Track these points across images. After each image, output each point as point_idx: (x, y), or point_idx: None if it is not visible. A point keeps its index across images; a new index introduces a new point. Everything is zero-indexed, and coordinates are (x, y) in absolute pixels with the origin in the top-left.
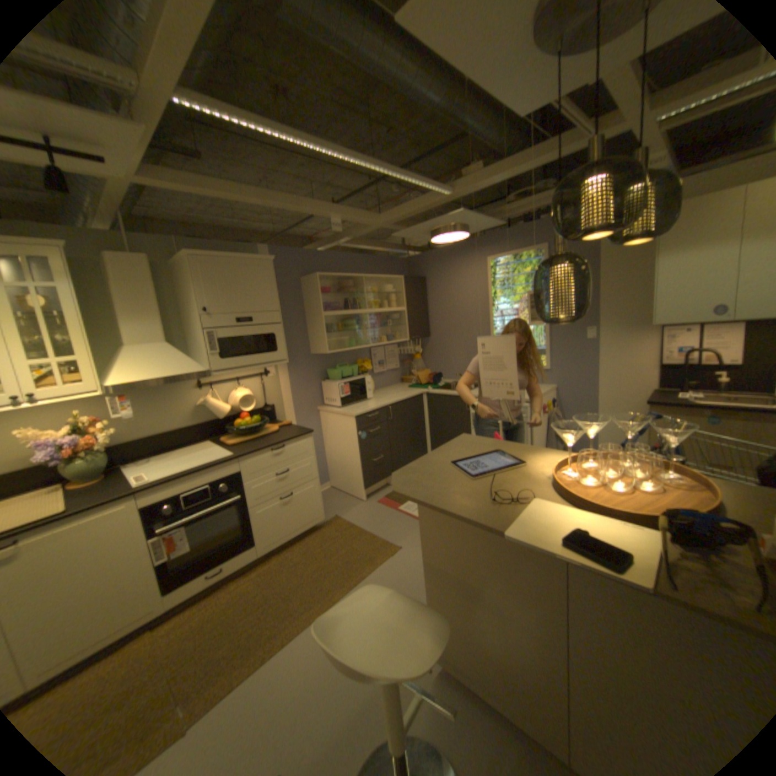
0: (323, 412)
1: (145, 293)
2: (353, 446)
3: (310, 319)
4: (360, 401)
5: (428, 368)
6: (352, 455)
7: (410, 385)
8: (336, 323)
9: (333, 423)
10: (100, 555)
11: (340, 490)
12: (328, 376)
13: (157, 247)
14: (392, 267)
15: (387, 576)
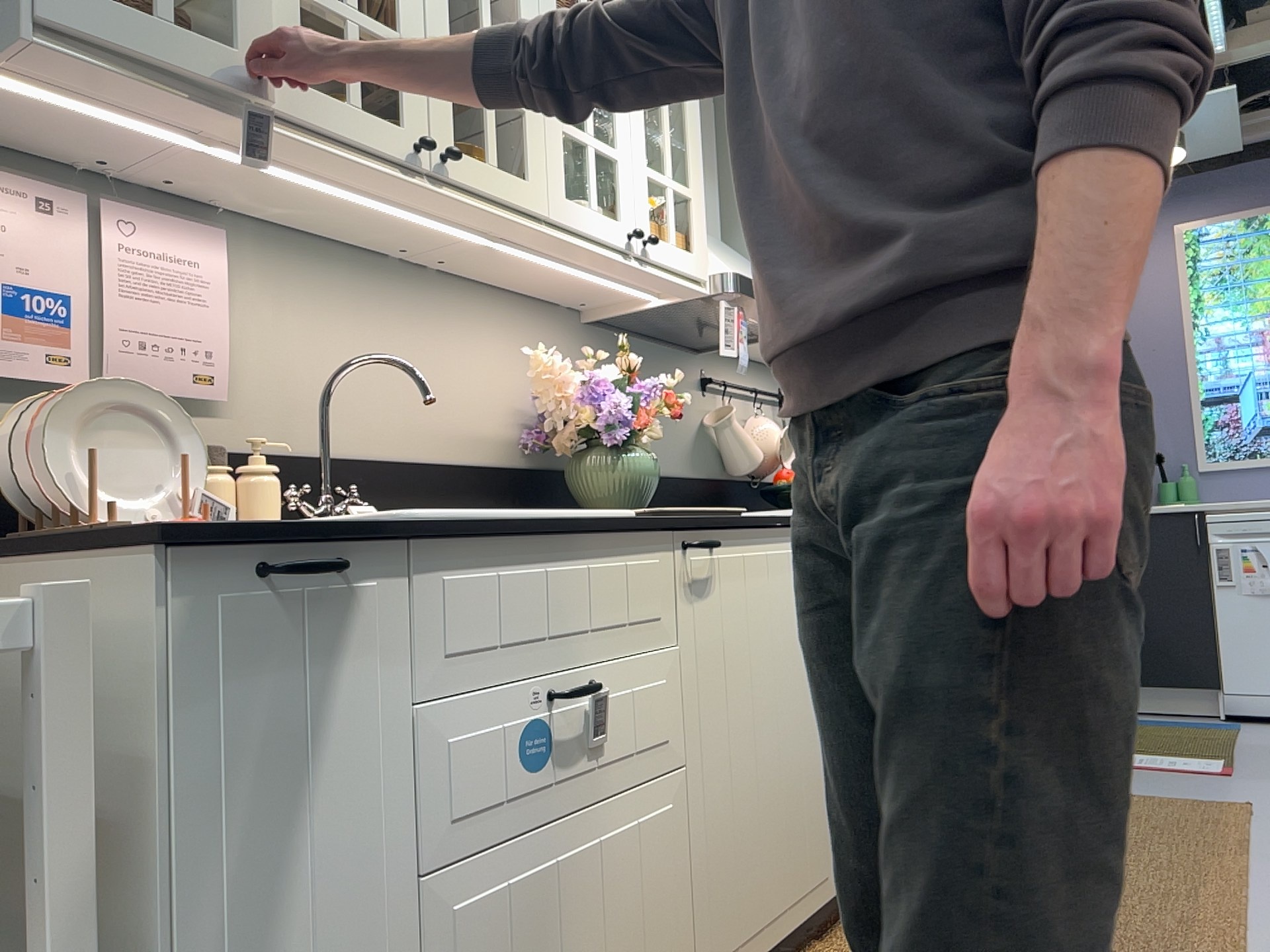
0: None
1: (708, 124)
2: None
3: None
4: None
5: None
6: None
7: None
8: None
9: None
10: (783, 660)
11: None
12: None
13: None
14: None
15: None
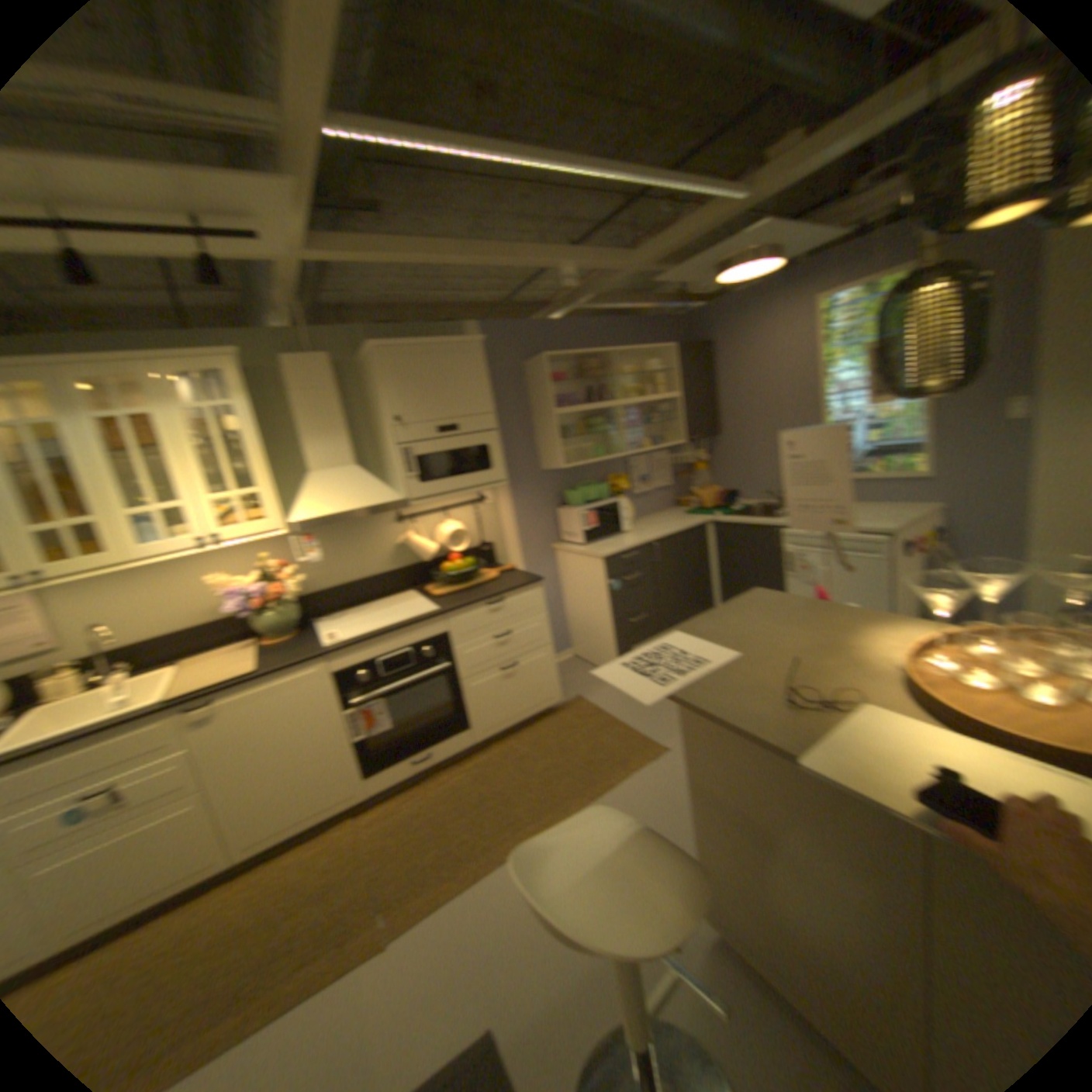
0: (558, 552)
1: (323, 403)
2: (599, 600)
3: (536, 421)
4: (609, 535)
5: (716, 482)
6: (598, 613)
7: (687, 510)
8: (573, 423)
9: (571, 567)
10: (288, 726)
11: (583, 660)
12: (564, 501)
13: (335, 341)
14: (657, 330)
15: (644, 788)
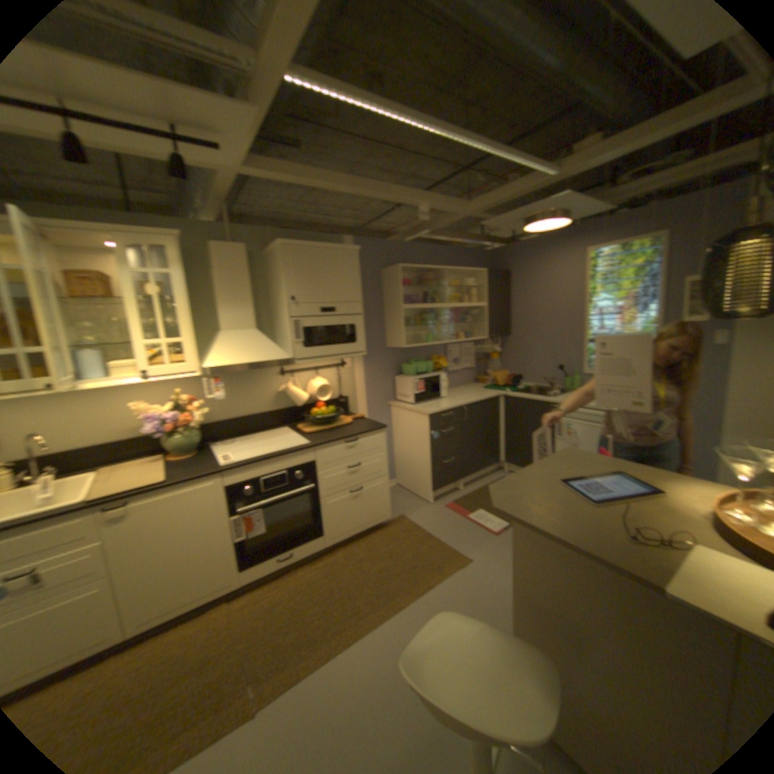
0: (393, 407)
1: (239, 281)
2: (422, 445)
3: (387, 312)
4: (431, 399)
5: (504, 368)
6: (420, 454)
7: (484, 386)
8: (411, 316)
9: (402, 419)
10: (187, 527)
11: (404, 488)
12: (400, 371)
13: (251, 238)
14: (473, 259)
15: (456, 589)
